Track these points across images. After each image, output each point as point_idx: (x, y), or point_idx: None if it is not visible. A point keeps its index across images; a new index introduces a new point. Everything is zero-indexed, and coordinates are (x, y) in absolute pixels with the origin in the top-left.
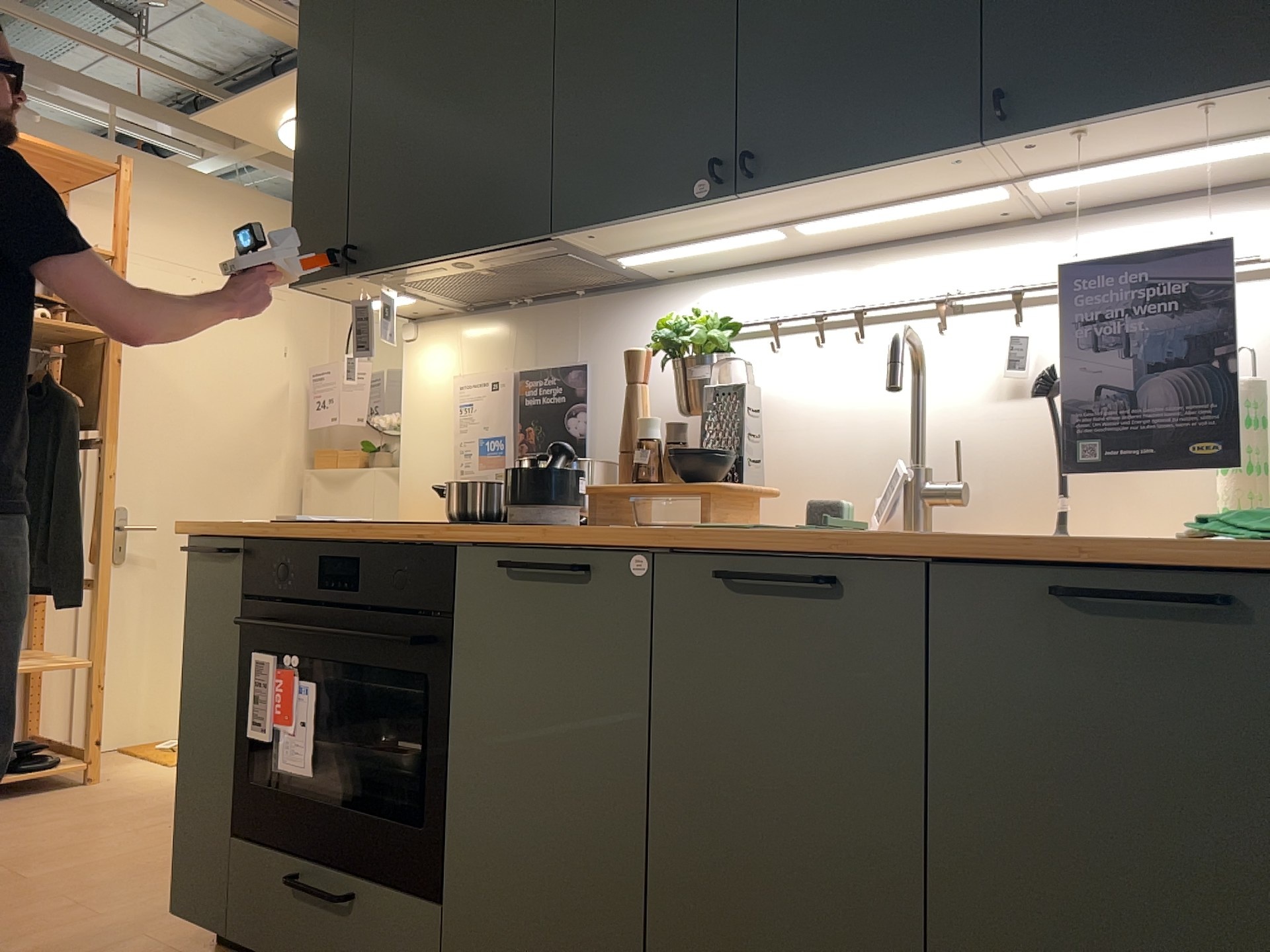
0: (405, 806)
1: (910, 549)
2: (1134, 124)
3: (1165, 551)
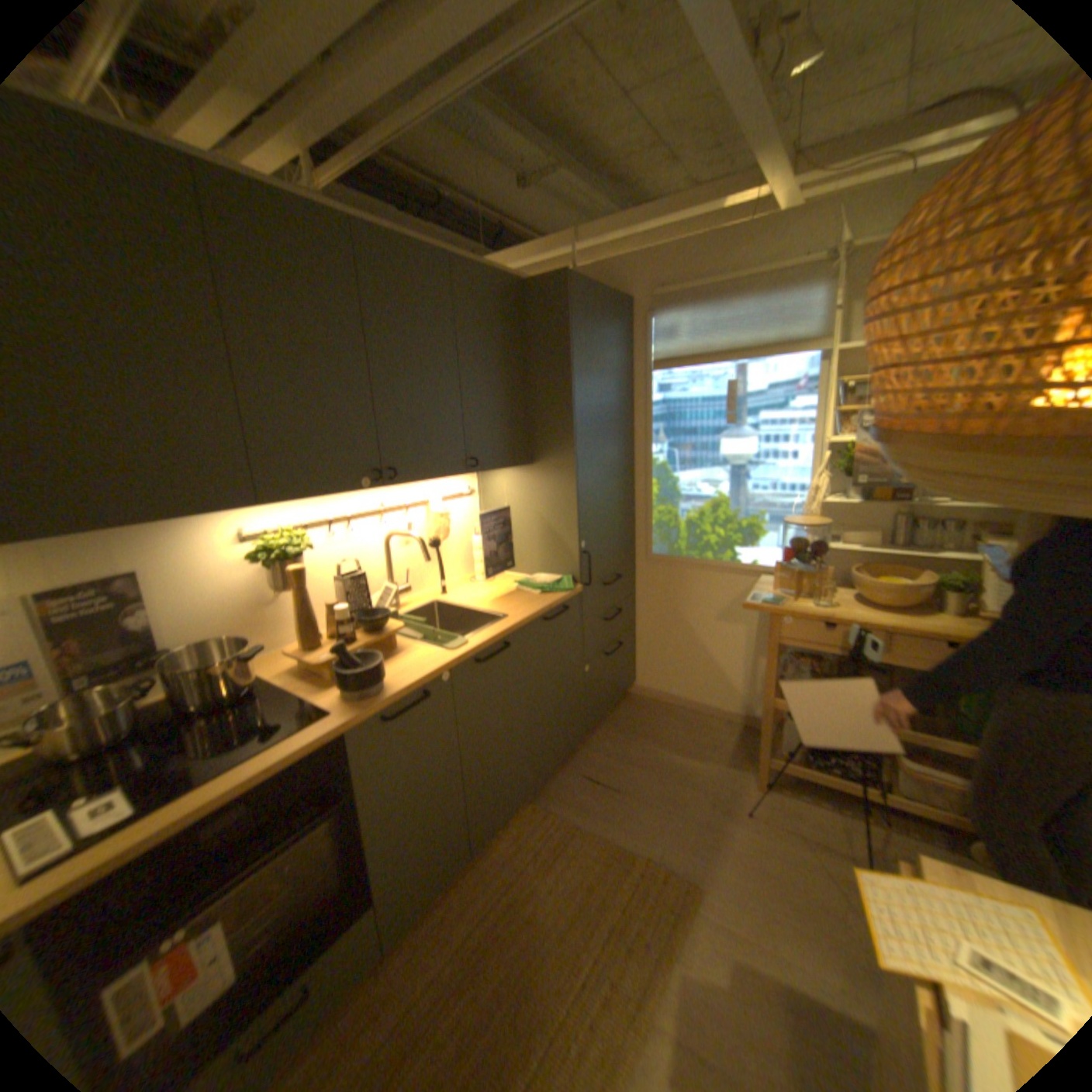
0: (295, 914)
1: (521, 625)
2: (489, 470)
3: (552, 601)
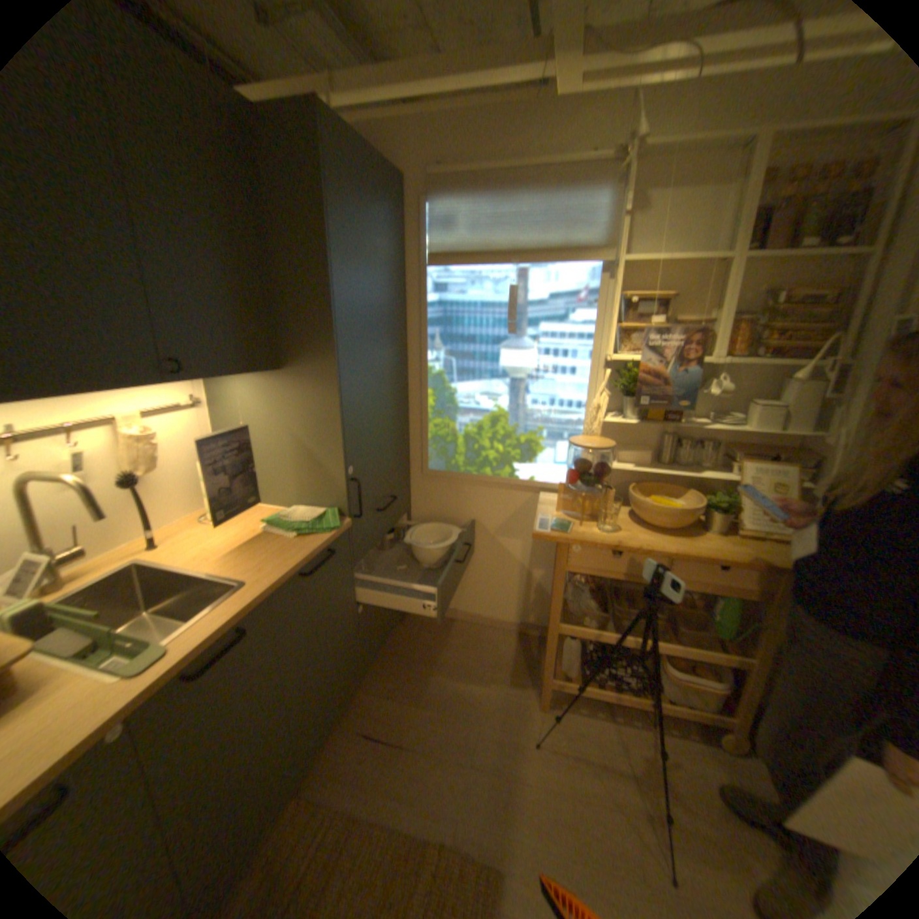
0: None
1: (266, 595)
2: (213, 376)
3: (313, 546)
